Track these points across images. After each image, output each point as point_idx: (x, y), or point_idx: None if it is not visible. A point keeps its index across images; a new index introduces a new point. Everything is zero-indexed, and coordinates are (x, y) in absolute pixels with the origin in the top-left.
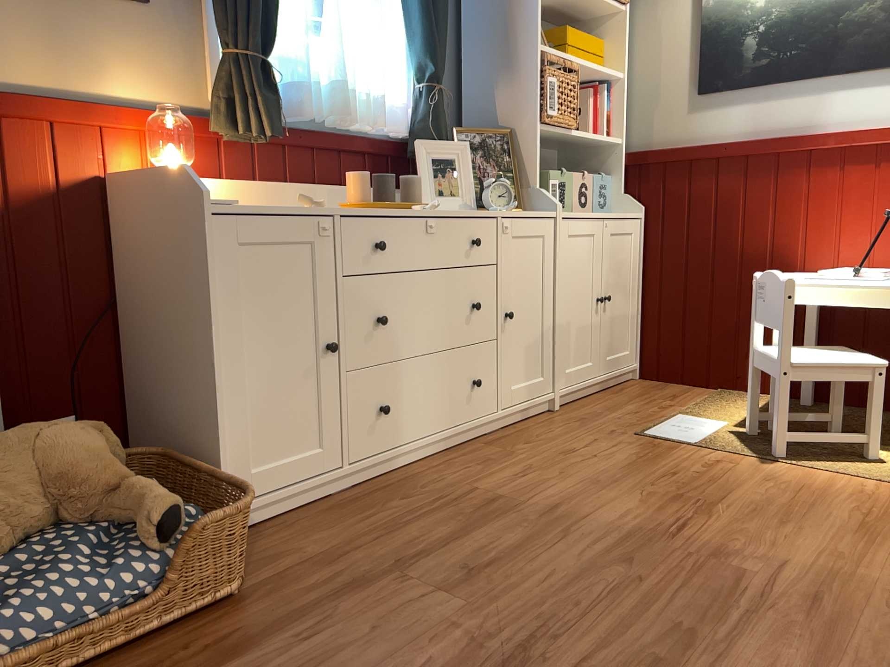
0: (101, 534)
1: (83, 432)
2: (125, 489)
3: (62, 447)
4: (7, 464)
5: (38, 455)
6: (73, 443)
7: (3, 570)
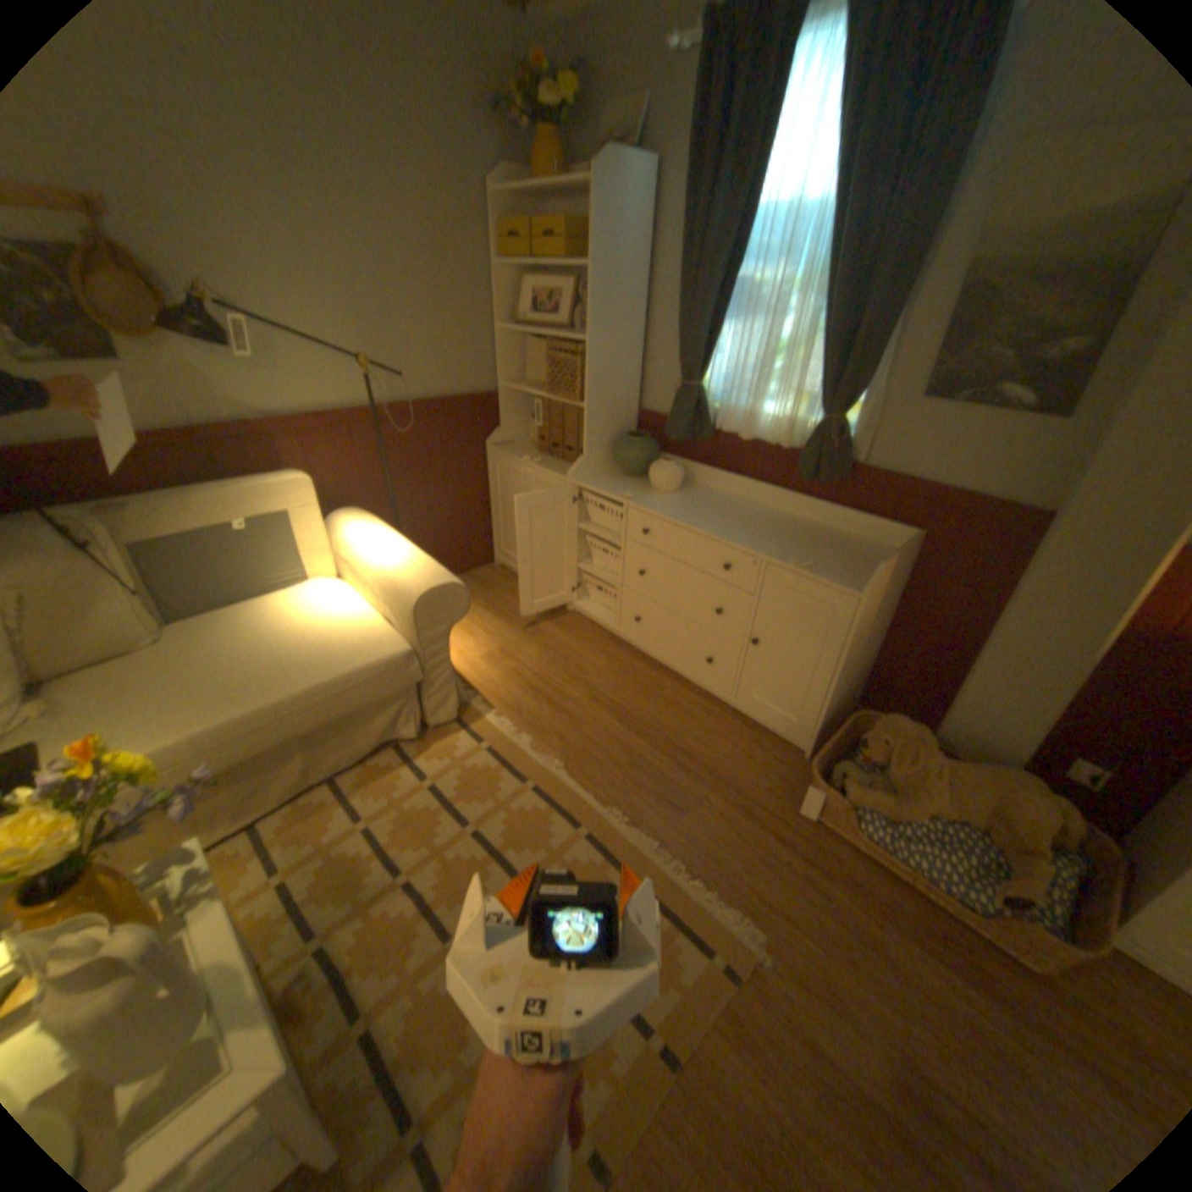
0: (997, 865)
1: (1050, 811)
2: (1034, 861)
3: (1025, 809)
4: (989, 790)
5: (1008, 800)
6: (1032, 812)
7: (942, 828)
